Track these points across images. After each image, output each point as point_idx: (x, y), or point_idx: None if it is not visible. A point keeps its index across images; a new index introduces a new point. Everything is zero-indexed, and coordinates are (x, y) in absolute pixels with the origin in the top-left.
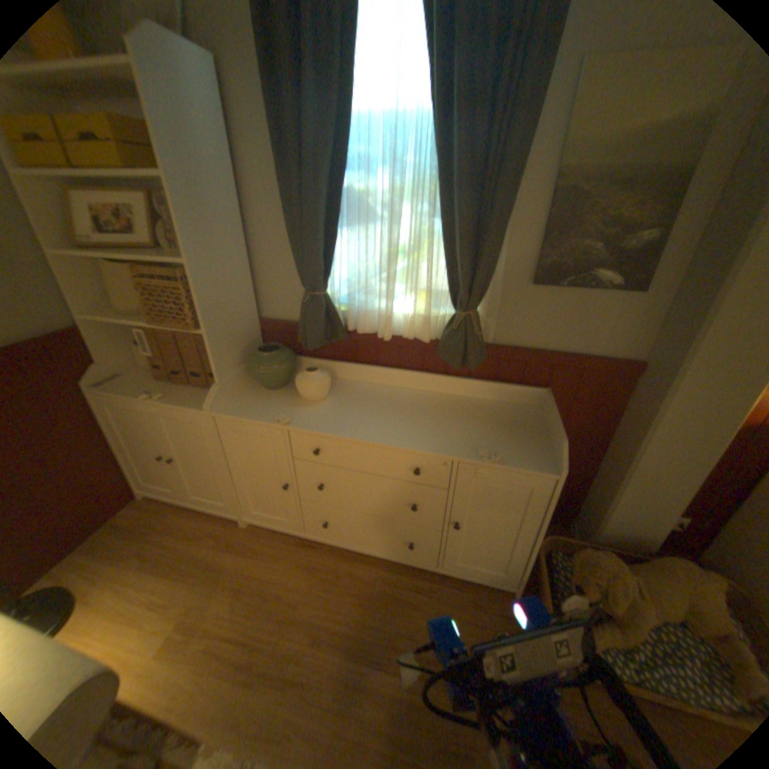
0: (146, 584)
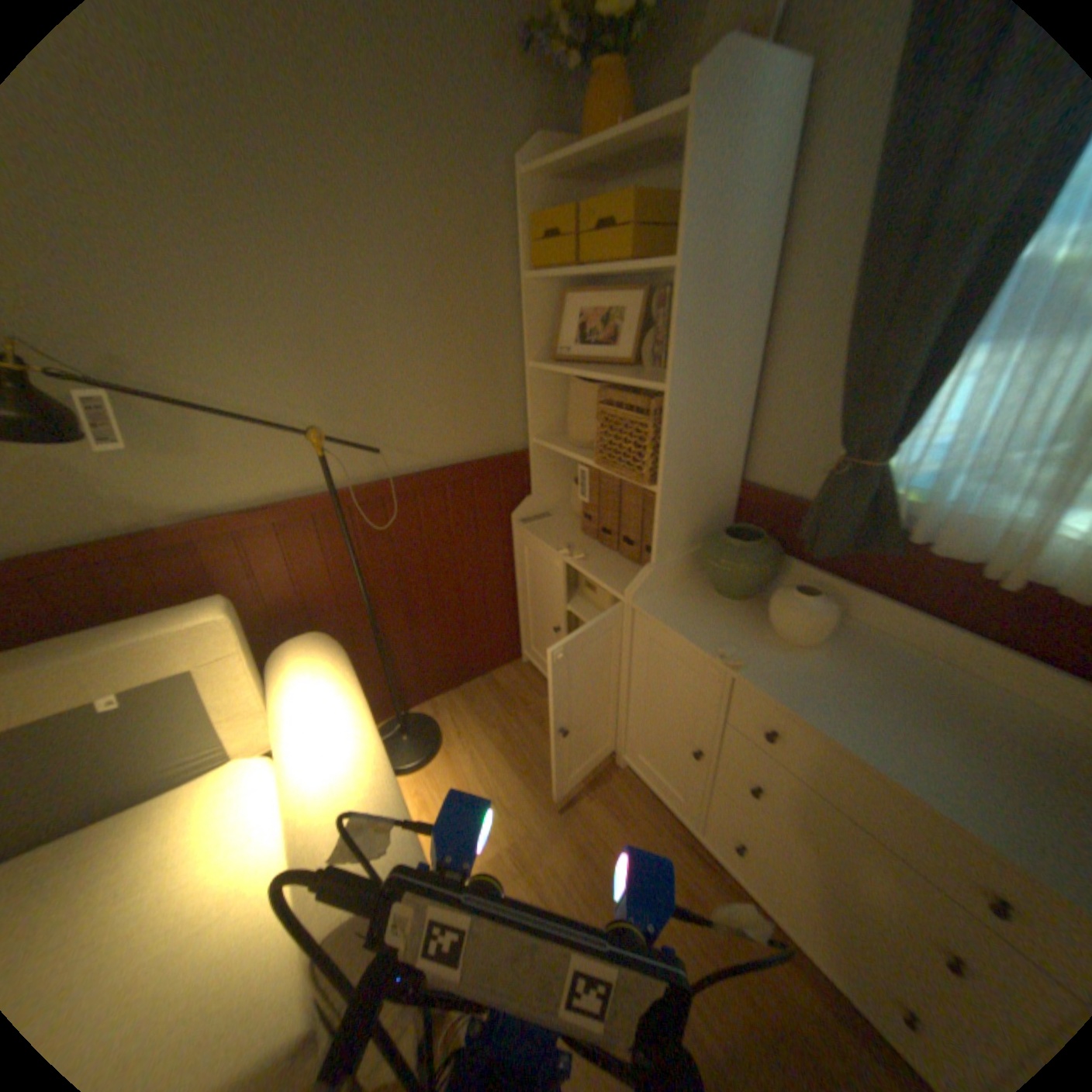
0: (500, 771)
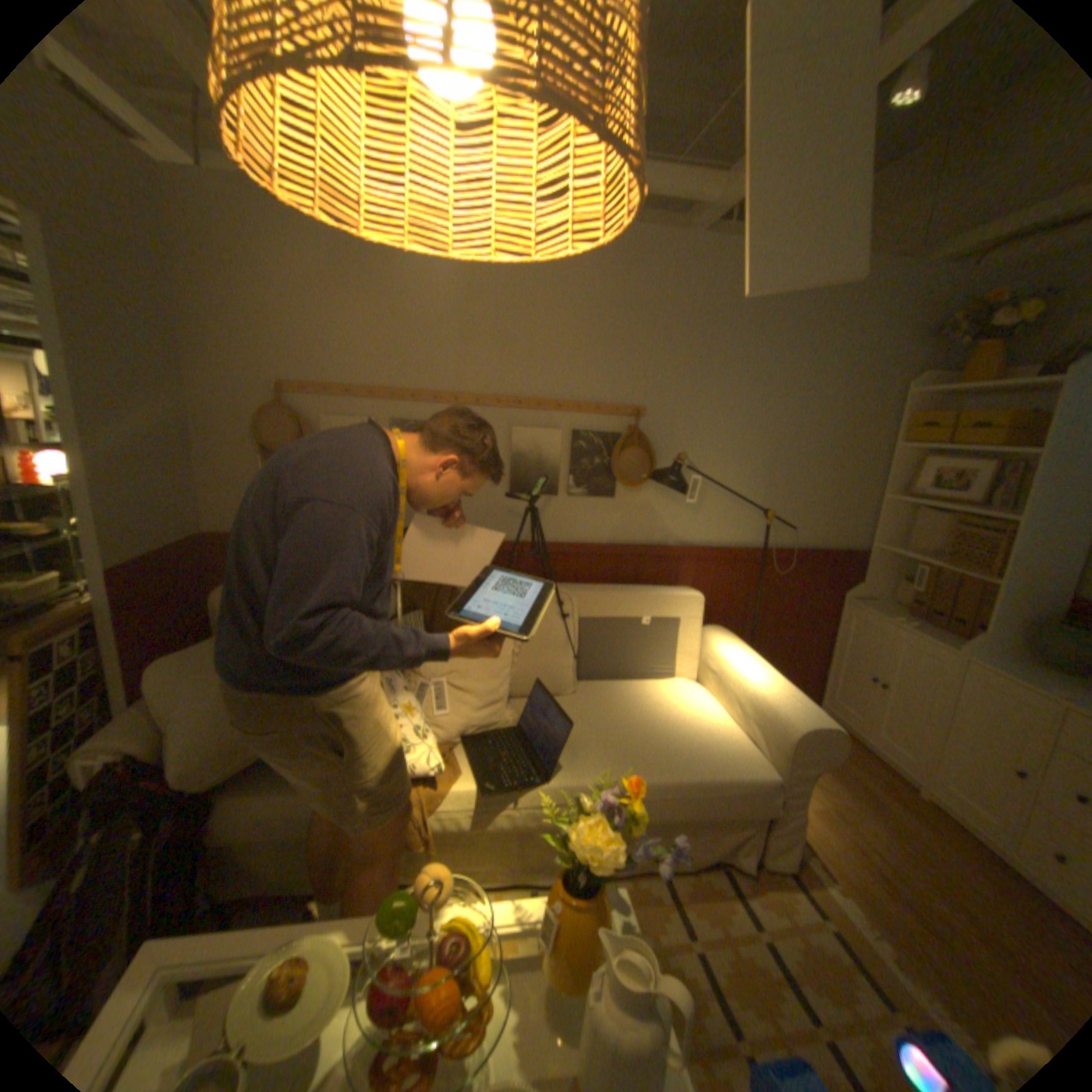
0: None
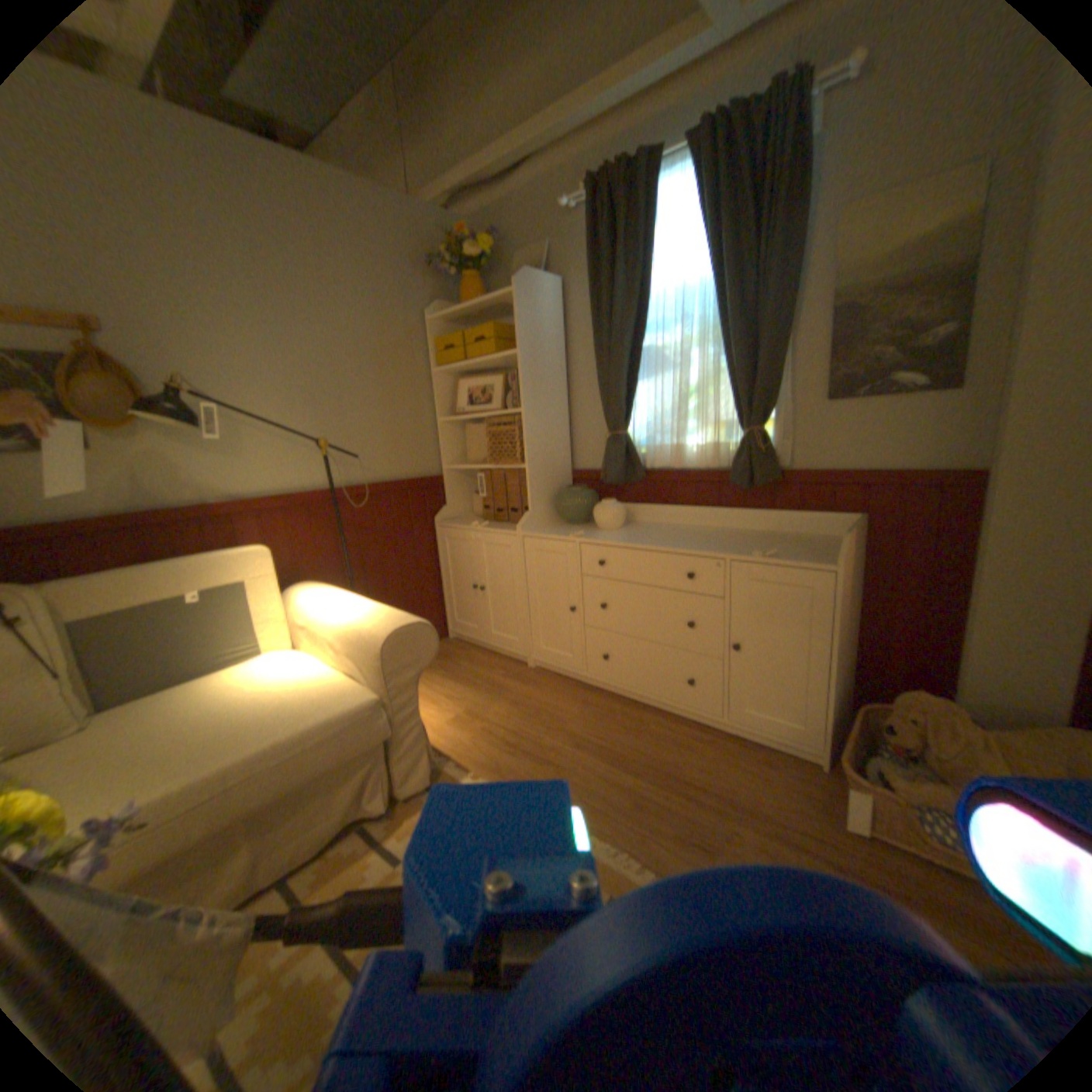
0: (446, 686)
